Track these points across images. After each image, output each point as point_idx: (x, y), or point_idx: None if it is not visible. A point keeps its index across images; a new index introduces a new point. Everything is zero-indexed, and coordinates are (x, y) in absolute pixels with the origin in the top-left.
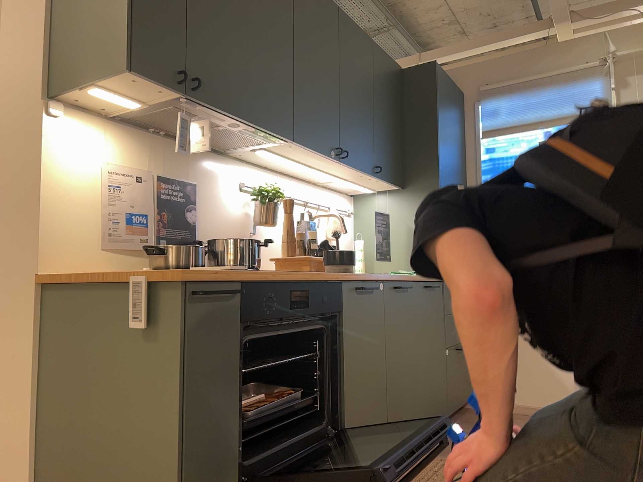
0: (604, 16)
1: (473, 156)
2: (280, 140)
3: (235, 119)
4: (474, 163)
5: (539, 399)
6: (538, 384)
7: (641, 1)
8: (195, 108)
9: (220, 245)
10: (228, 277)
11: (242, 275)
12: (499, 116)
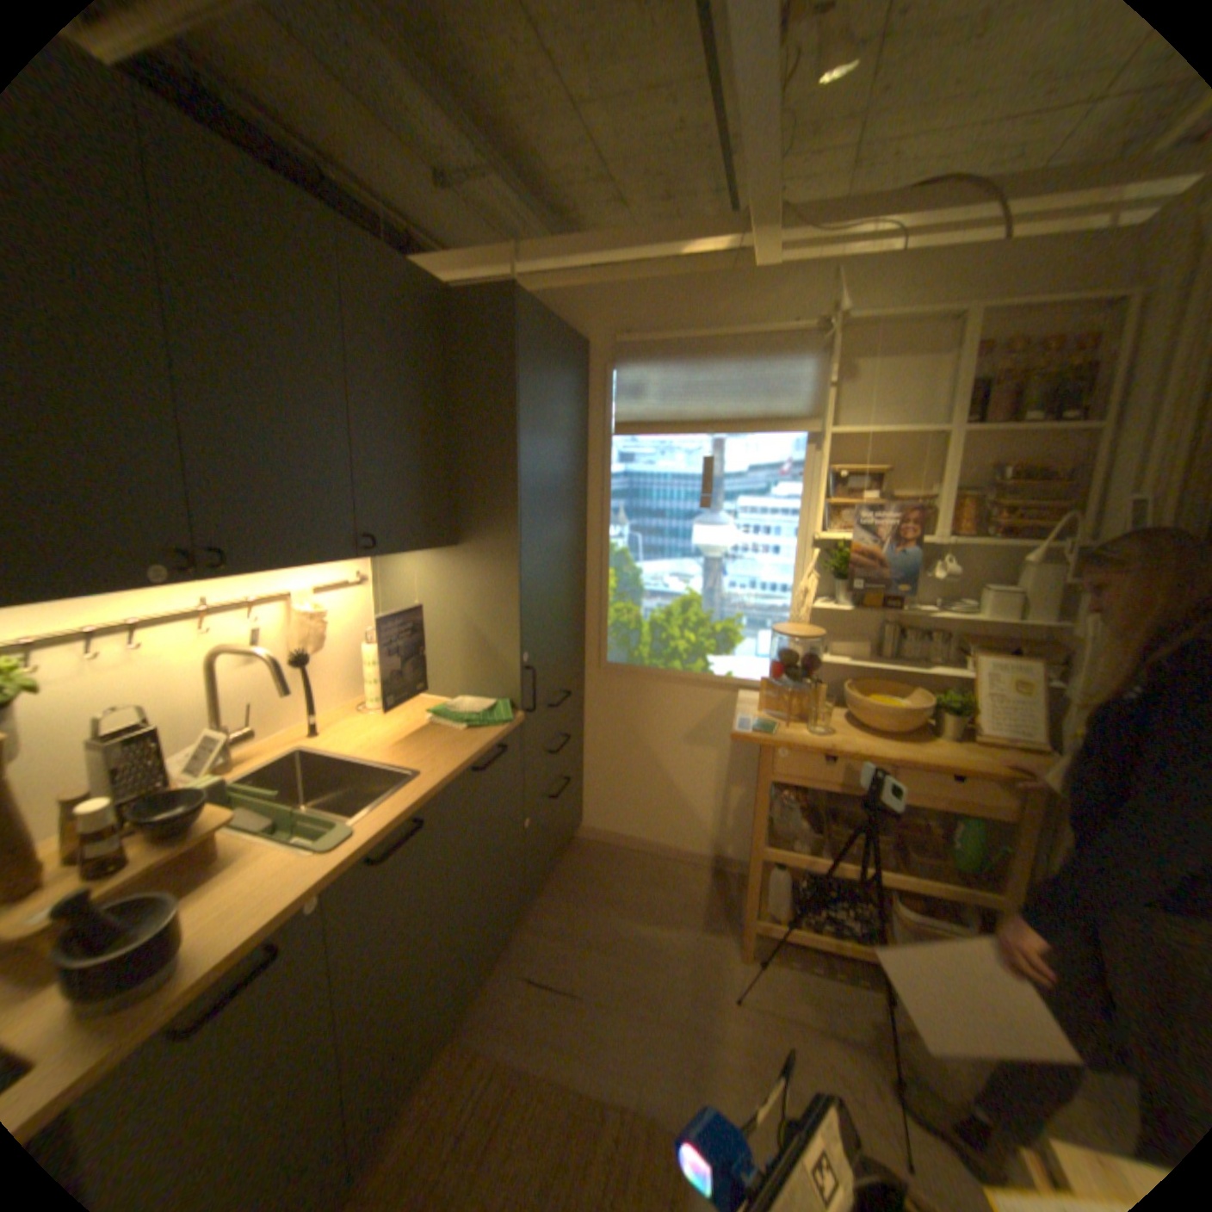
0: (843, 224)
1: (599, 464)
2: None
3: None
4: (599, 476)
5: (665, 837)
6: (666, 818)
7: (911, 204)
8: None
9: None
10: None
11: None
12: (644, 399)
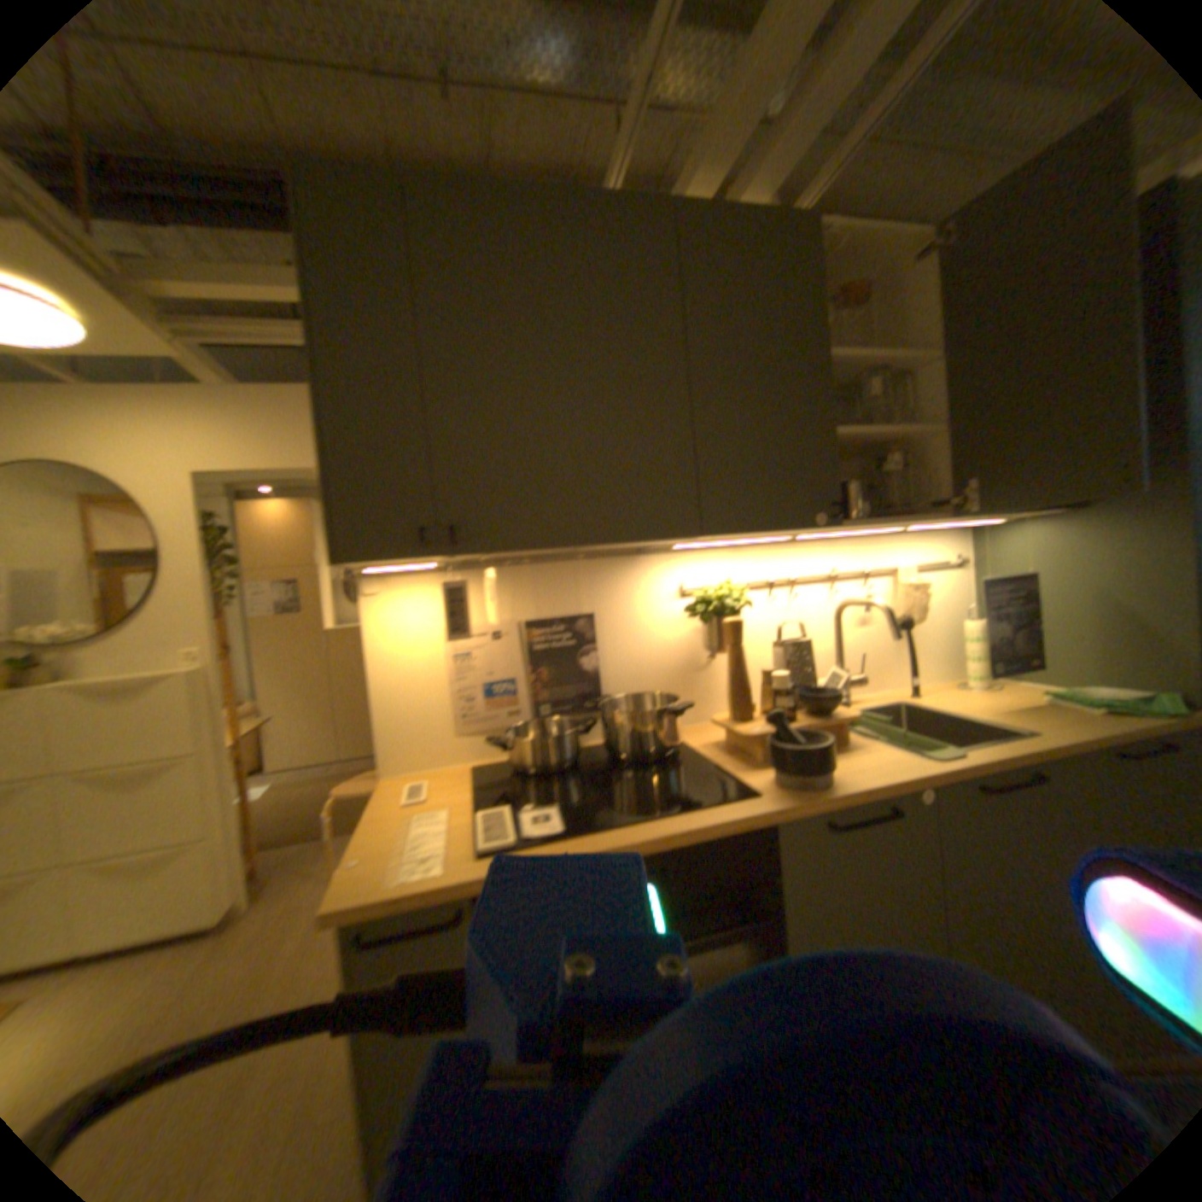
0: None
1: None
2: (684, 536)
3: (561, 546)
4: None
5: None
6: None
7: None
8: (485, 554)
9: (610, 714)
10: (435, 895)
11: (467, 886)
12: None
